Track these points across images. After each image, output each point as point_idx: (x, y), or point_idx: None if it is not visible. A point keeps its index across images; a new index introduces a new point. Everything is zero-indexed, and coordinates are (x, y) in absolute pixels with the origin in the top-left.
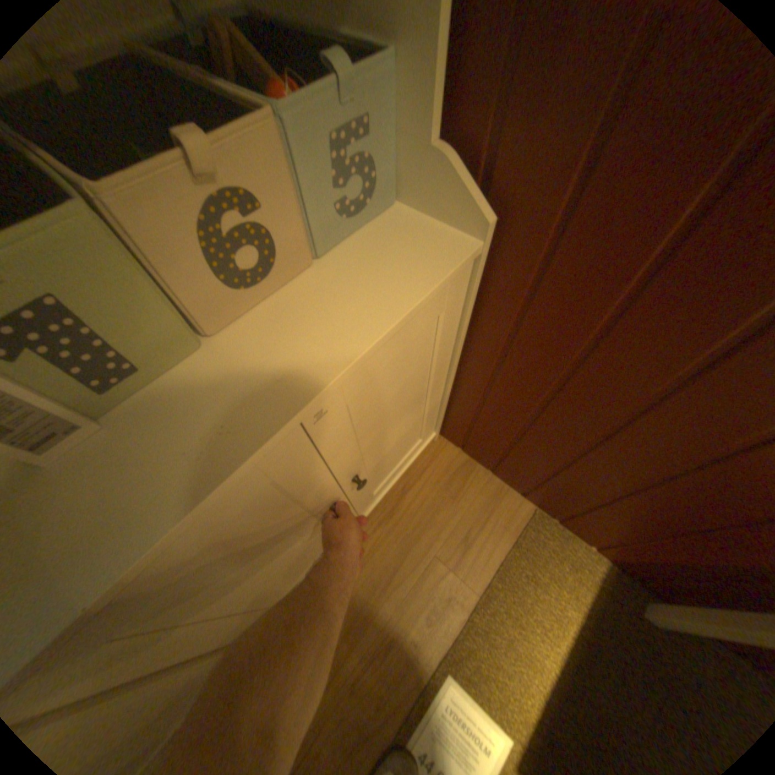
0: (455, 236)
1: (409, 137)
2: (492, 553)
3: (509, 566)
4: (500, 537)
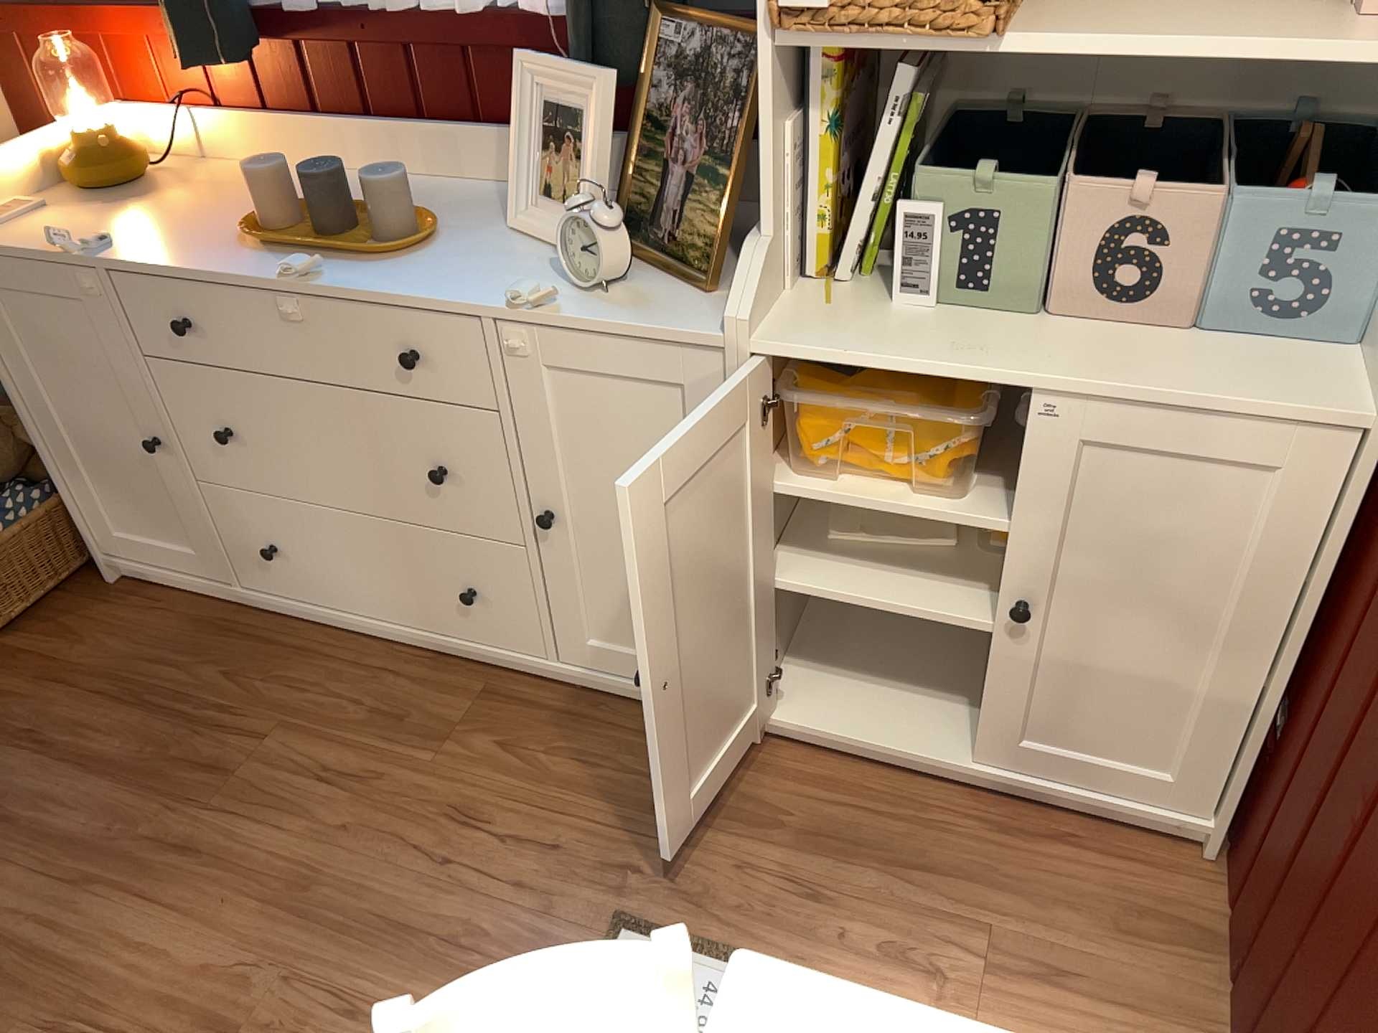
0: (1362, 393)
1: None
2: (1072, 1030)
3: None
4: None
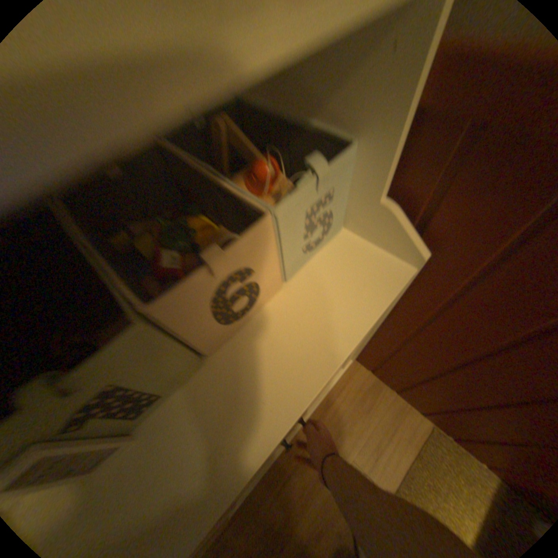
0: (394, 261)
1: (361, 193)
2: (399, 462)
3: (414, 475)
4: (405, 449)
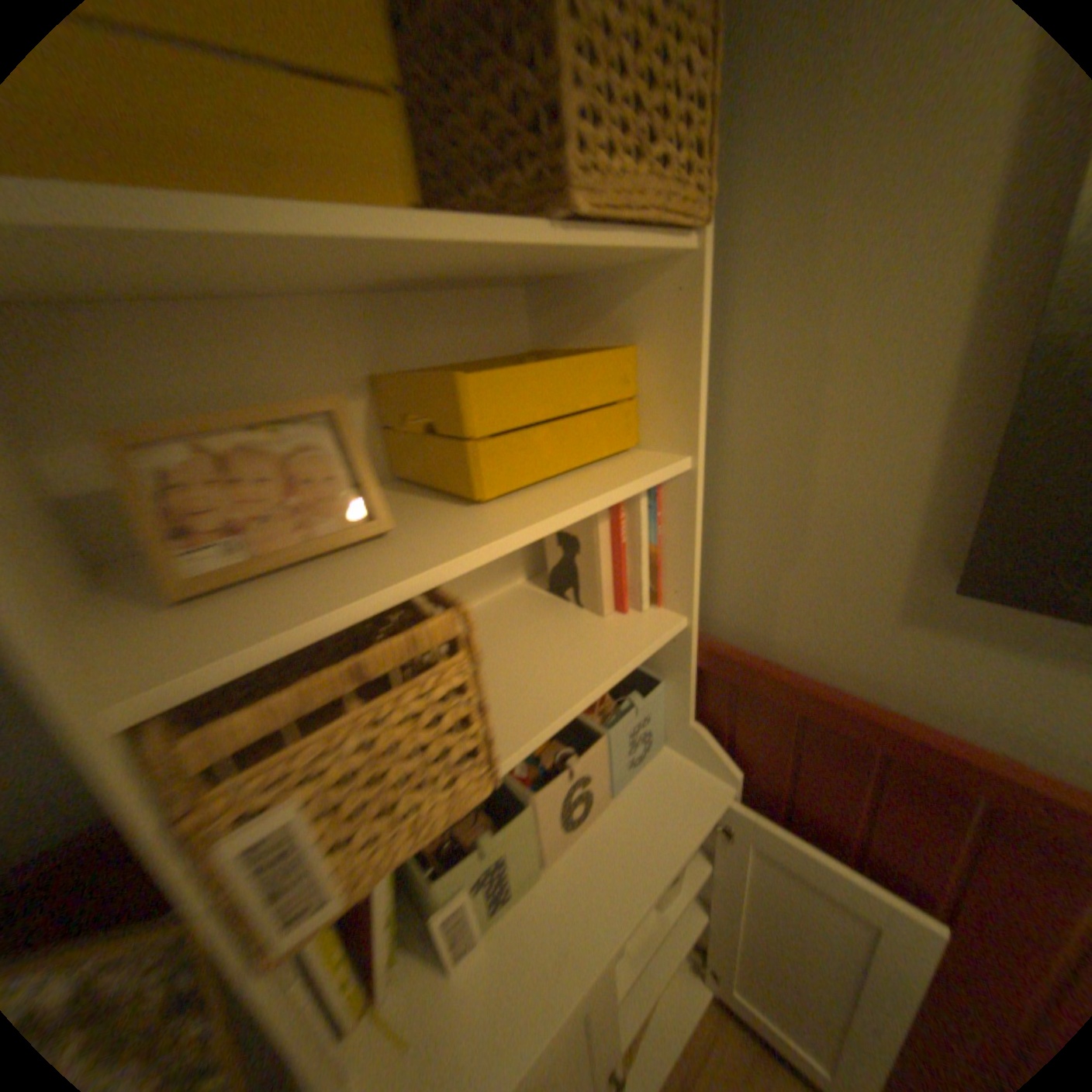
0: (713, 783)
1: (673, 716)
2: None
3: None
4: None
